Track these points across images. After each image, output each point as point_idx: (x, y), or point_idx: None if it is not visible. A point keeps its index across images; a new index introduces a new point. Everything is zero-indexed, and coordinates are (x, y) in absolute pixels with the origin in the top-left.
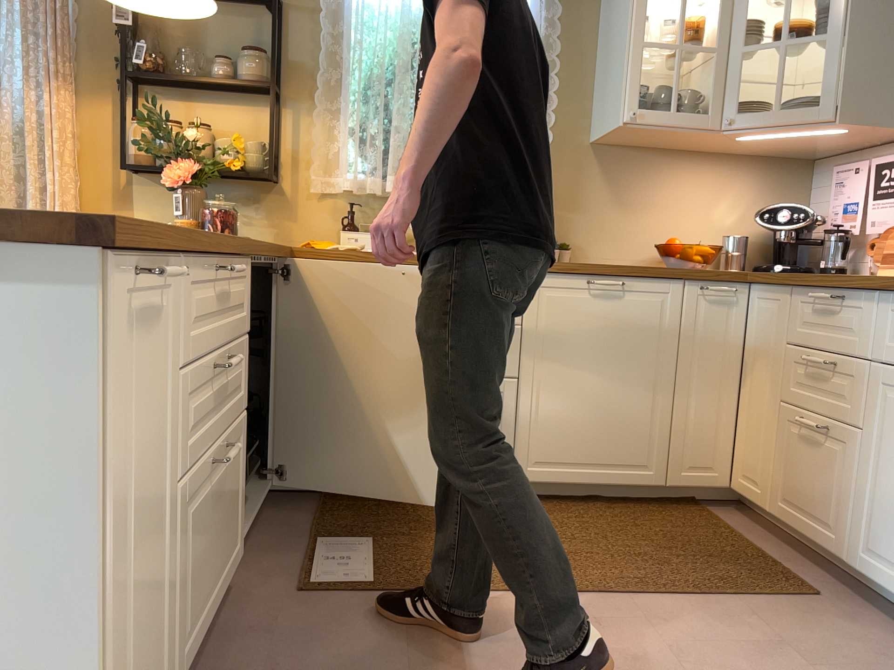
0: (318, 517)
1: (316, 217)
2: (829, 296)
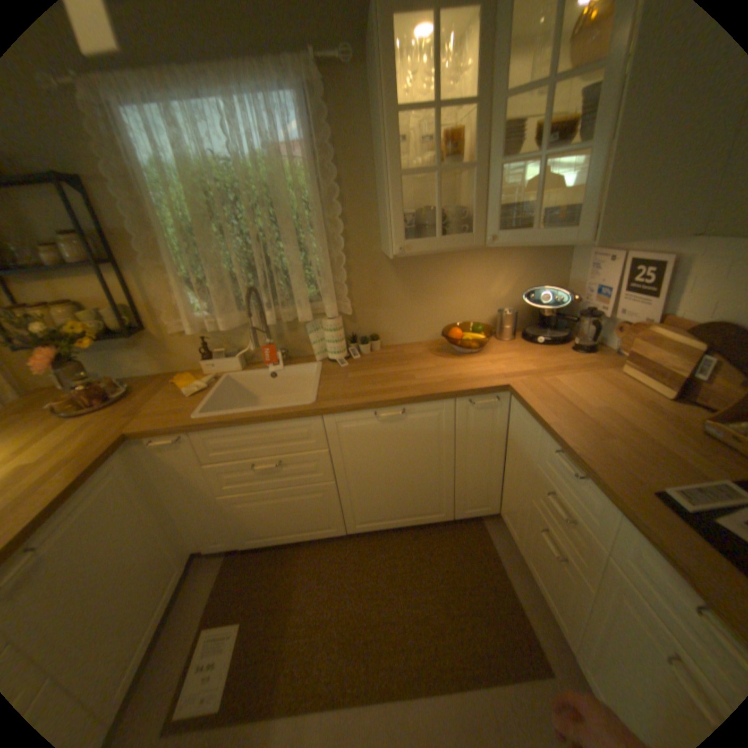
0: (213, 590)
1: (183, 348)
2: (573, 472)
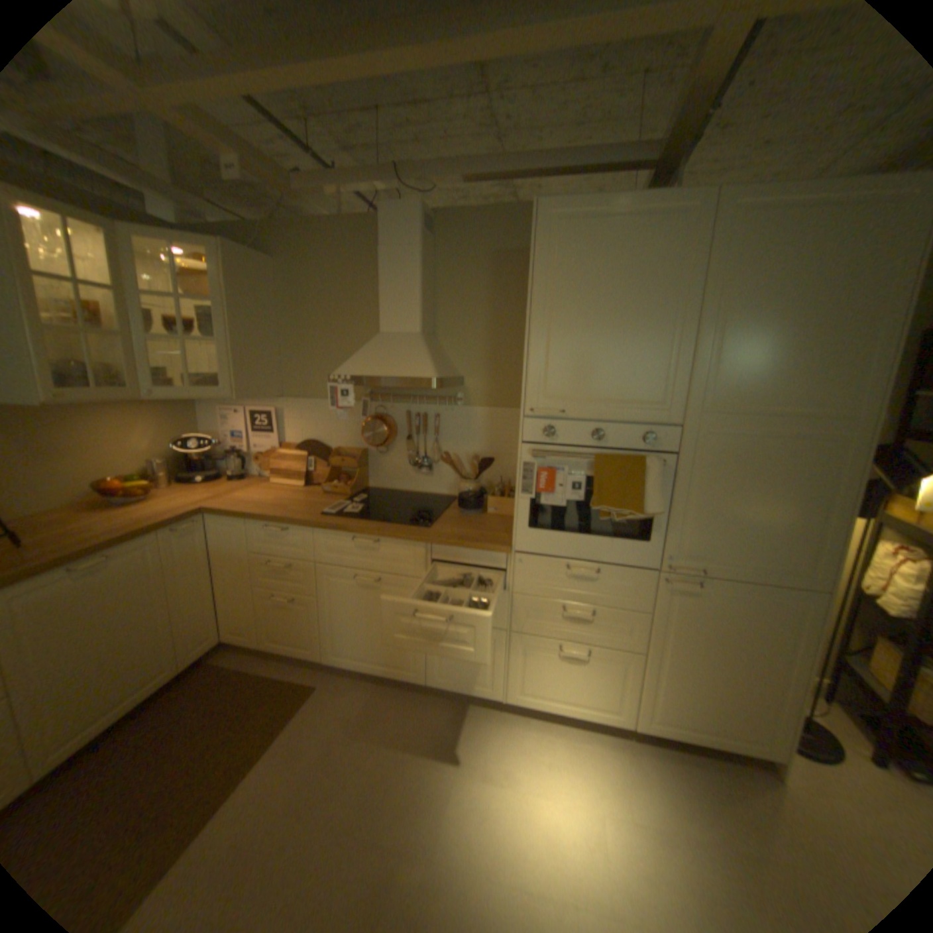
0: None
1: None
2: (279, 529)
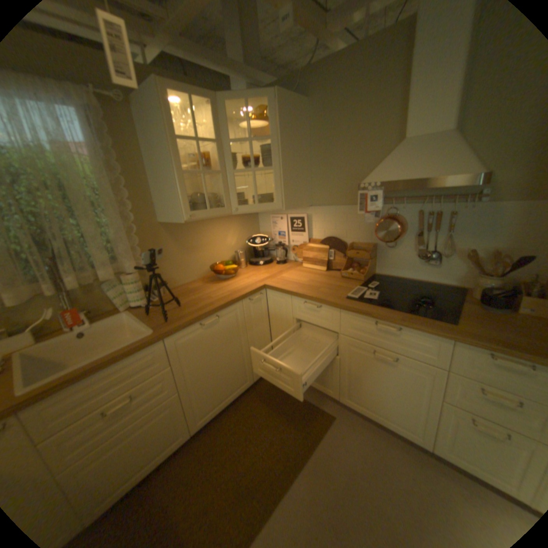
0: None
1: None
2: (315, 306)
